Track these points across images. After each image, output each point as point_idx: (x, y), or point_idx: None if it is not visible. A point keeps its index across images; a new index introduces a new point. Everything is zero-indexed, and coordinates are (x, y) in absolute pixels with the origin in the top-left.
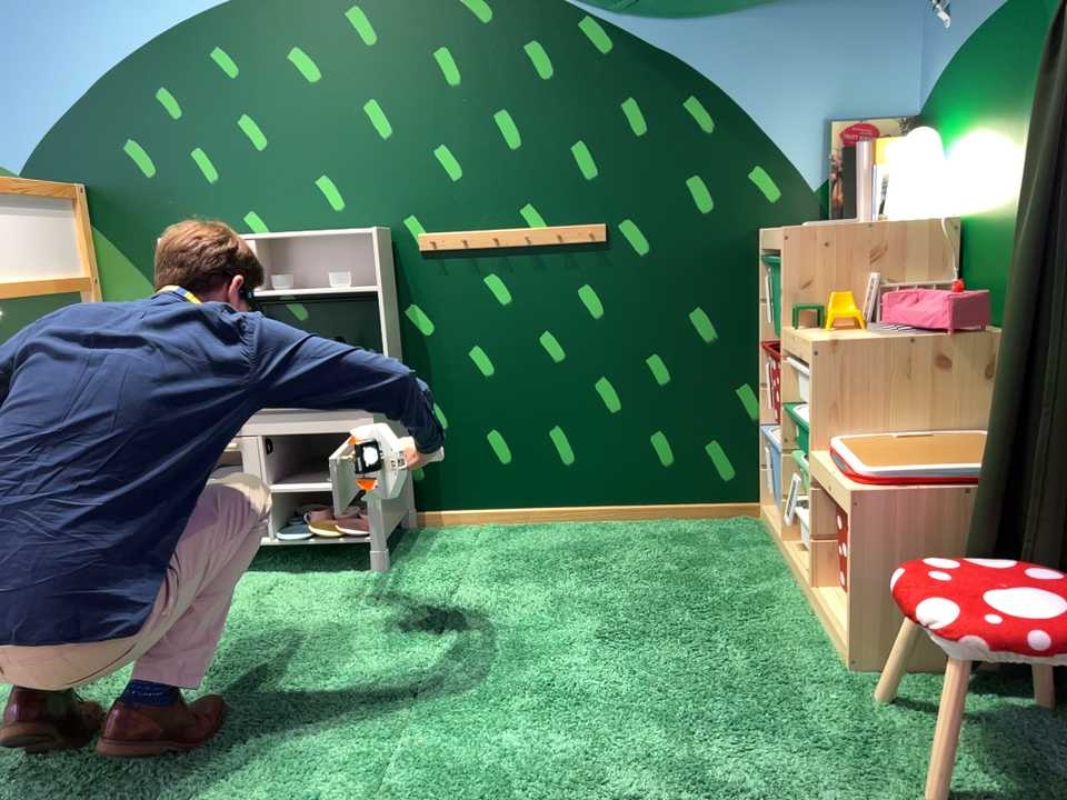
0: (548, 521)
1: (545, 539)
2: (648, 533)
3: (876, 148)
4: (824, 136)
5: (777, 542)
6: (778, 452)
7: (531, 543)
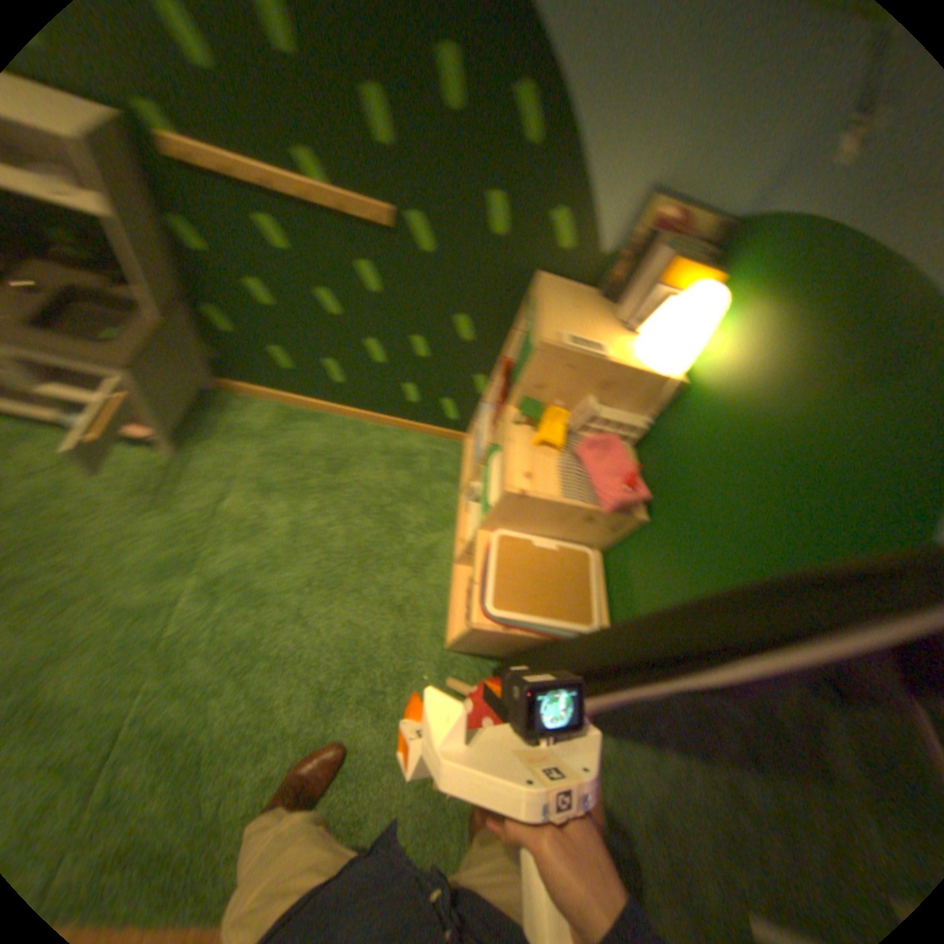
0: (316, 412)
1: (307, 436)
2: (383, 447)
3: (673, 266)
4: (642, 204)
5: (459, 484)
6: (473, 462)
7: (296, 441)
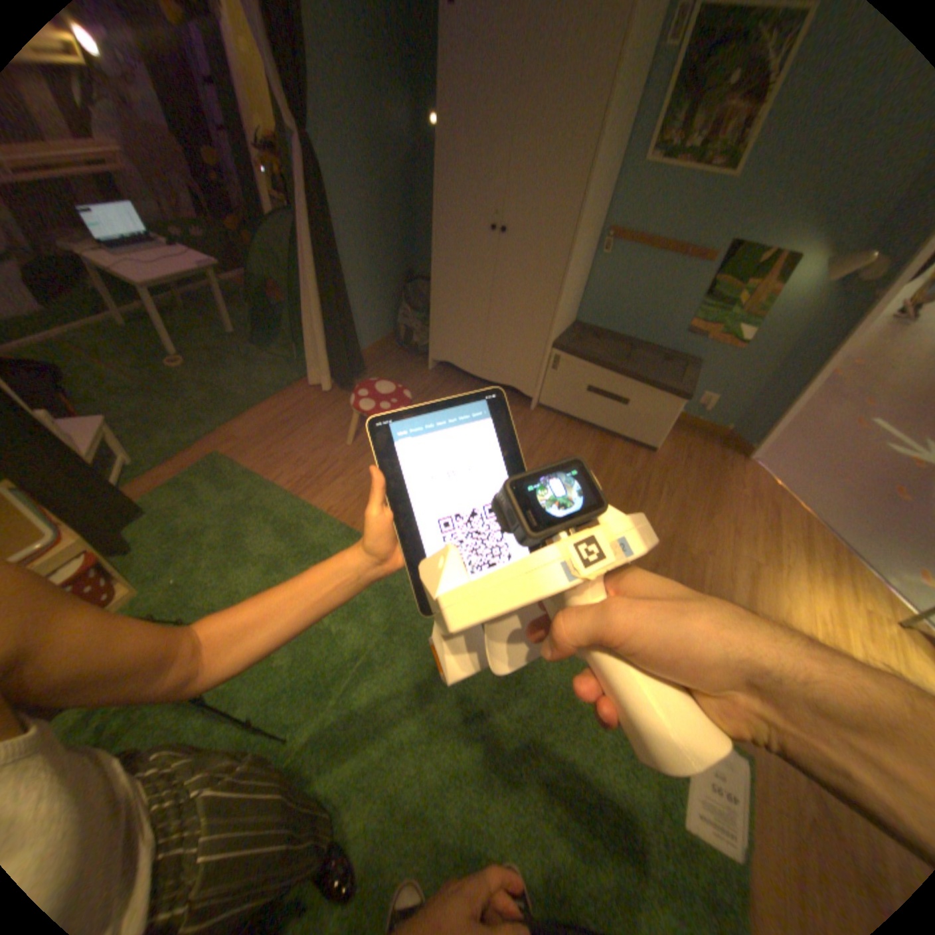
0: None
1: None
2: None
3: None
4: None
5: None
6: None
7: None
